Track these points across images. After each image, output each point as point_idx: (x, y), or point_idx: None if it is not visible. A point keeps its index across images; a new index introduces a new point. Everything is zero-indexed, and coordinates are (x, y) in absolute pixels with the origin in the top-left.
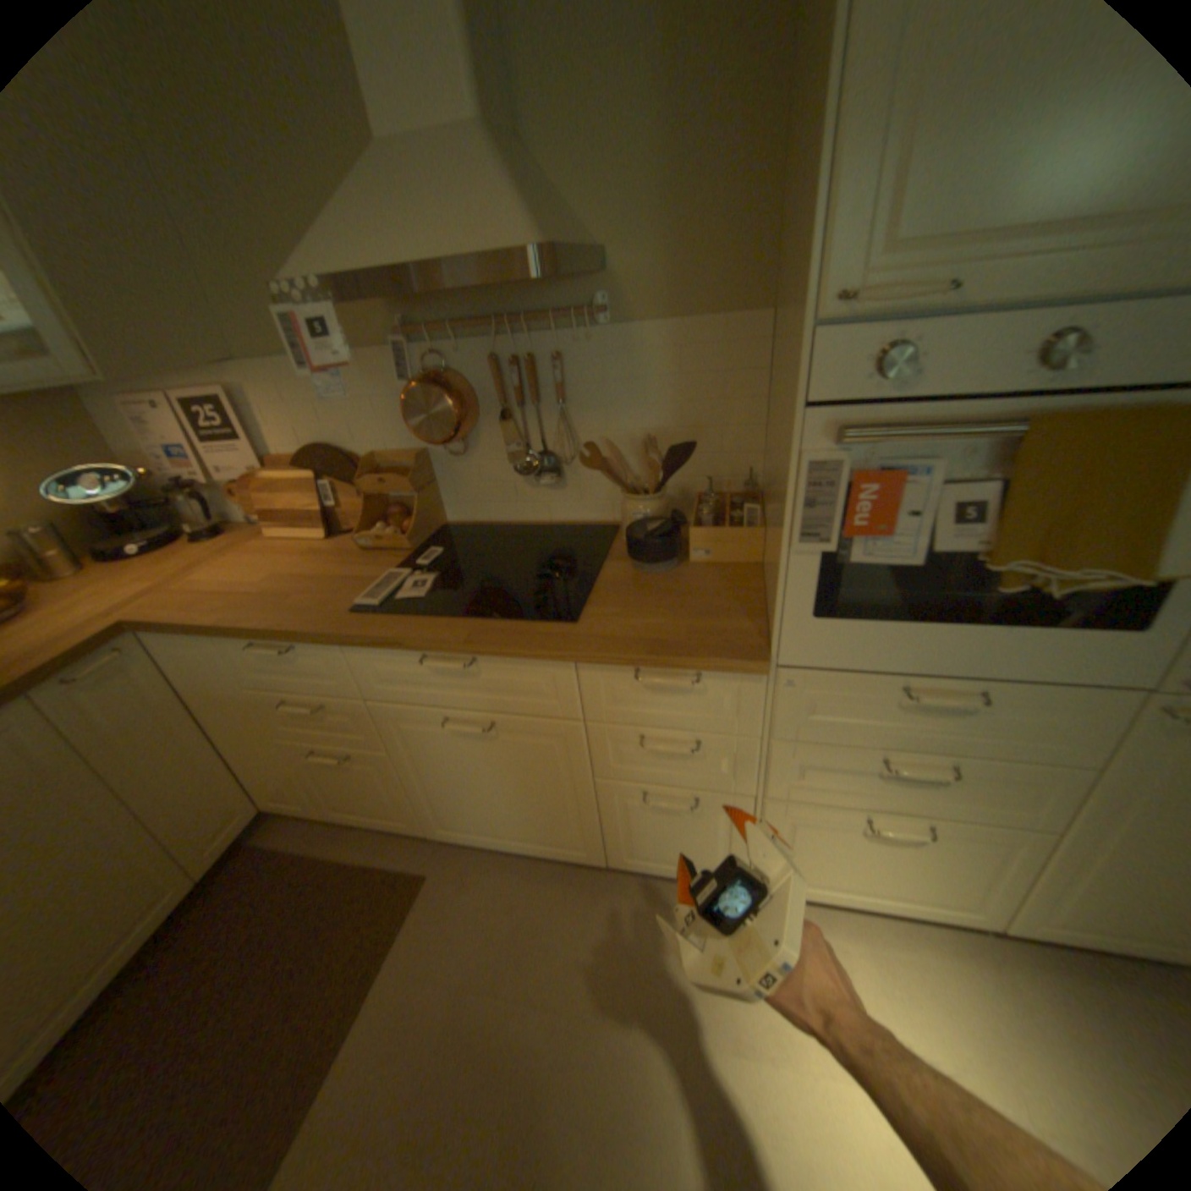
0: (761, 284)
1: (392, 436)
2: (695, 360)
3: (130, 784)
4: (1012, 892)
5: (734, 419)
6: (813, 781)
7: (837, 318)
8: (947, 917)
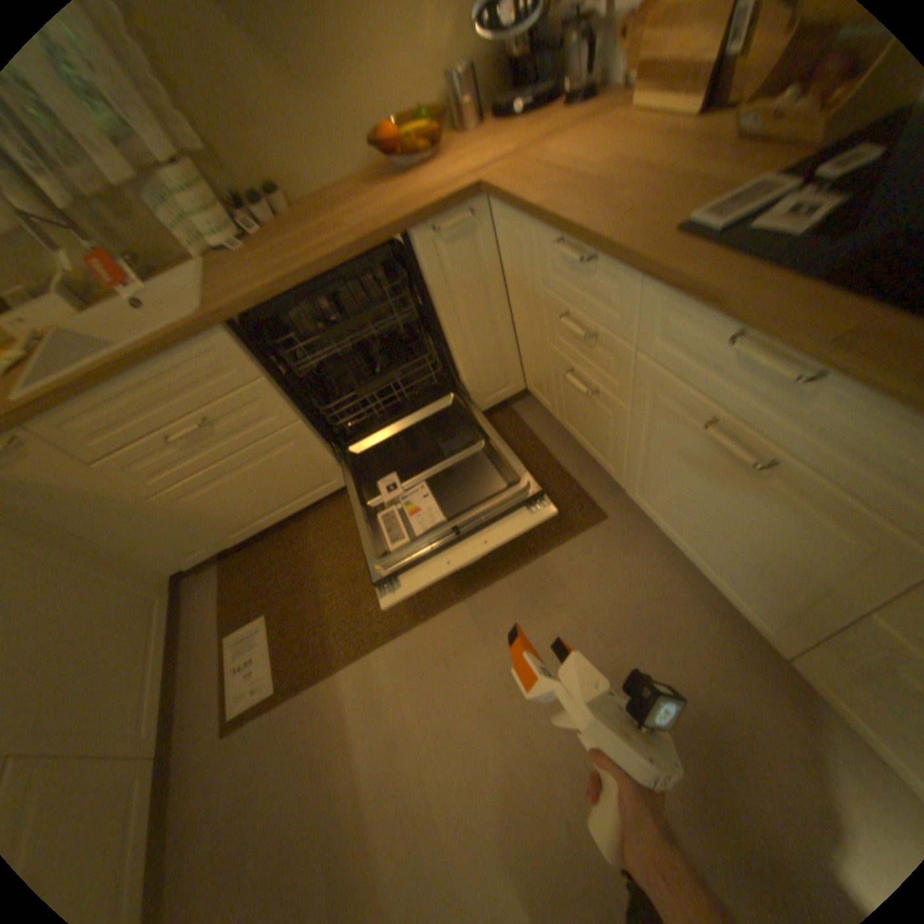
0: None
1: None
2: None
3: (455, 332)
4: None
5: None
6: None
7: None
8: None
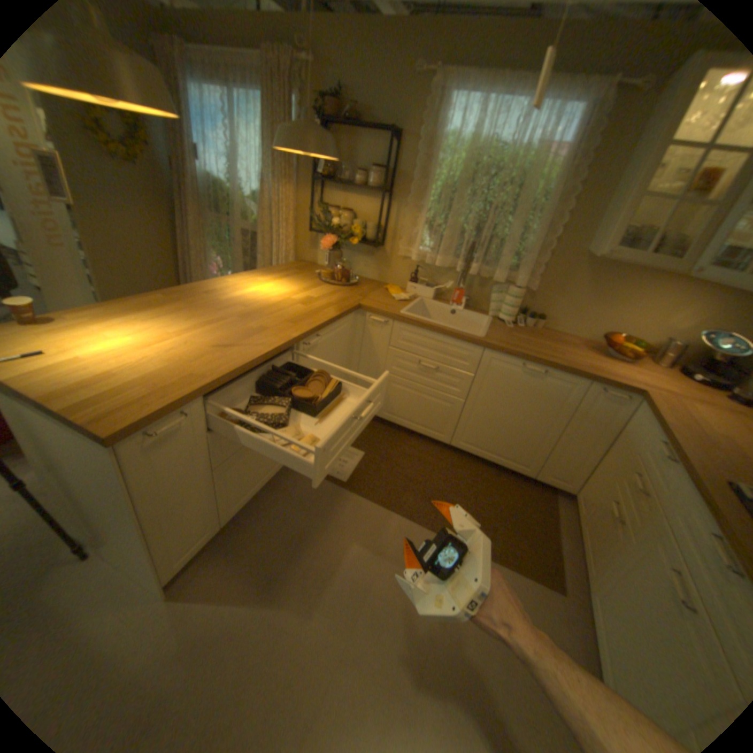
0: None
1: None
2: None
3: (570, 434)
4: None
5: None
6: None
7: None
8: None
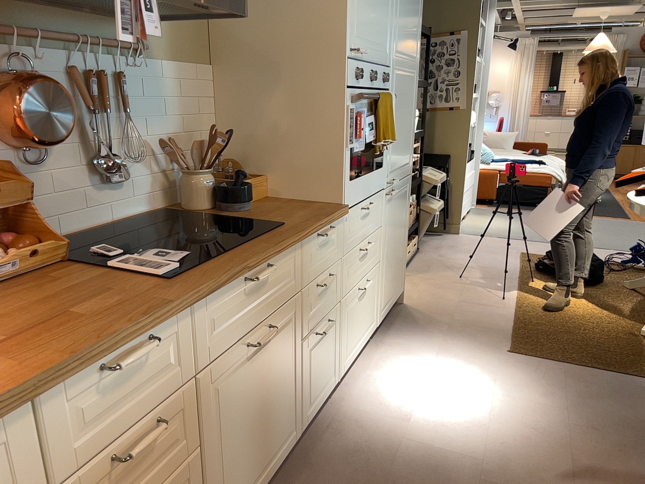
0: (206, 52)
1: None
2: (187, 89)
3: None
4: (377, 300)
5: (205, 126)
6: (349, 276)
7: (347, 59)
8: (370, 332)
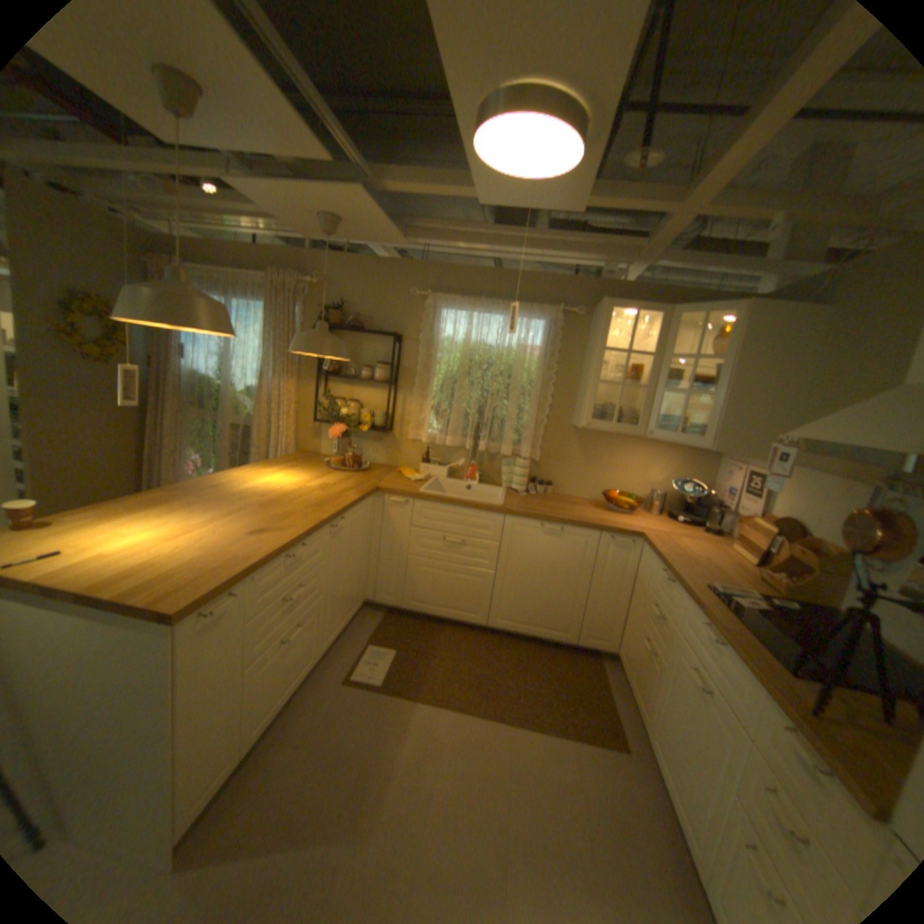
0: None
1: (841, 538)
2: None
3: (595, 587)
4: None
5: None
6: None
7: None
8: None
